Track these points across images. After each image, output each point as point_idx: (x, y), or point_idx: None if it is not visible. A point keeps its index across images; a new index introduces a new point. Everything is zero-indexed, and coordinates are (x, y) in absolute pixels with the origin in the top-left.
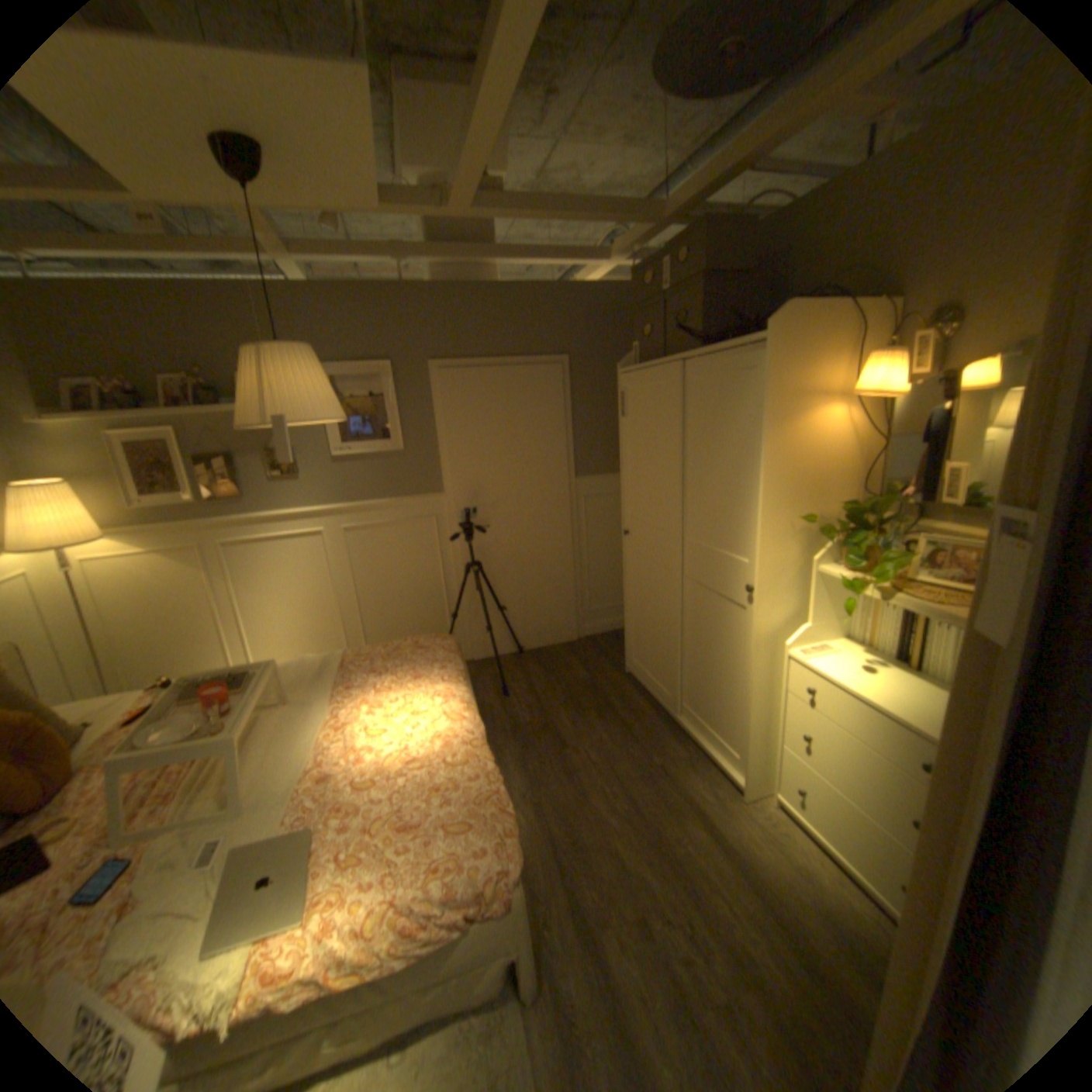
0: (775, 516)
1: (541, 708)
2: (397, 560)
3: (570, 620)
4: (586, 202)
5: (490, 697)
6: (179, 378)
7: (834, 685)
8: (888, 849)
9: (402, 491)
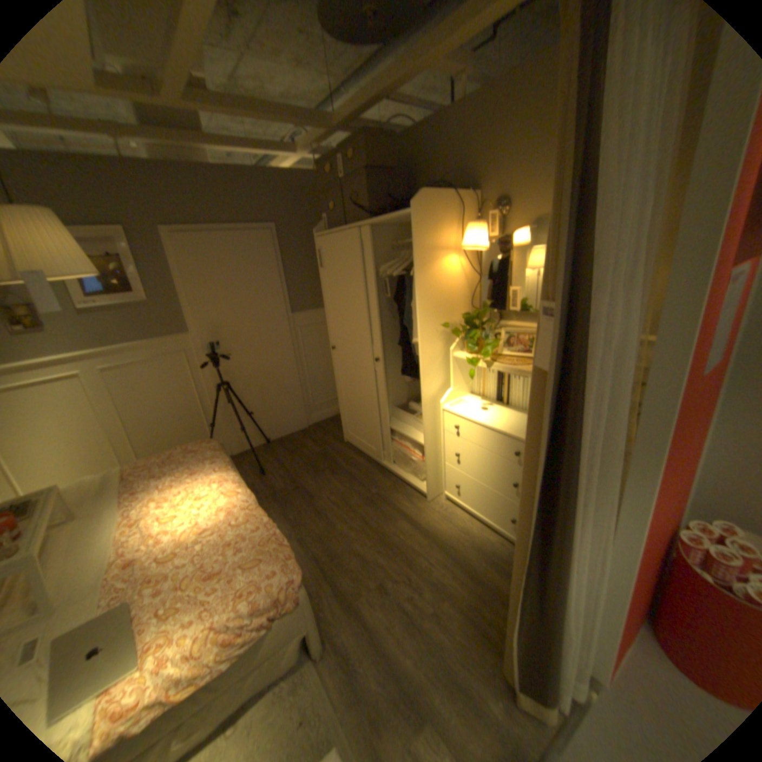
0: (427, 326)
1: (290, 477)
2: (155, 389)
3: (301, 414)
4: (276, 108)
5: (250, 478)
6: None
7: (468, 421)
8: (502, 504)
9: (151, 334)
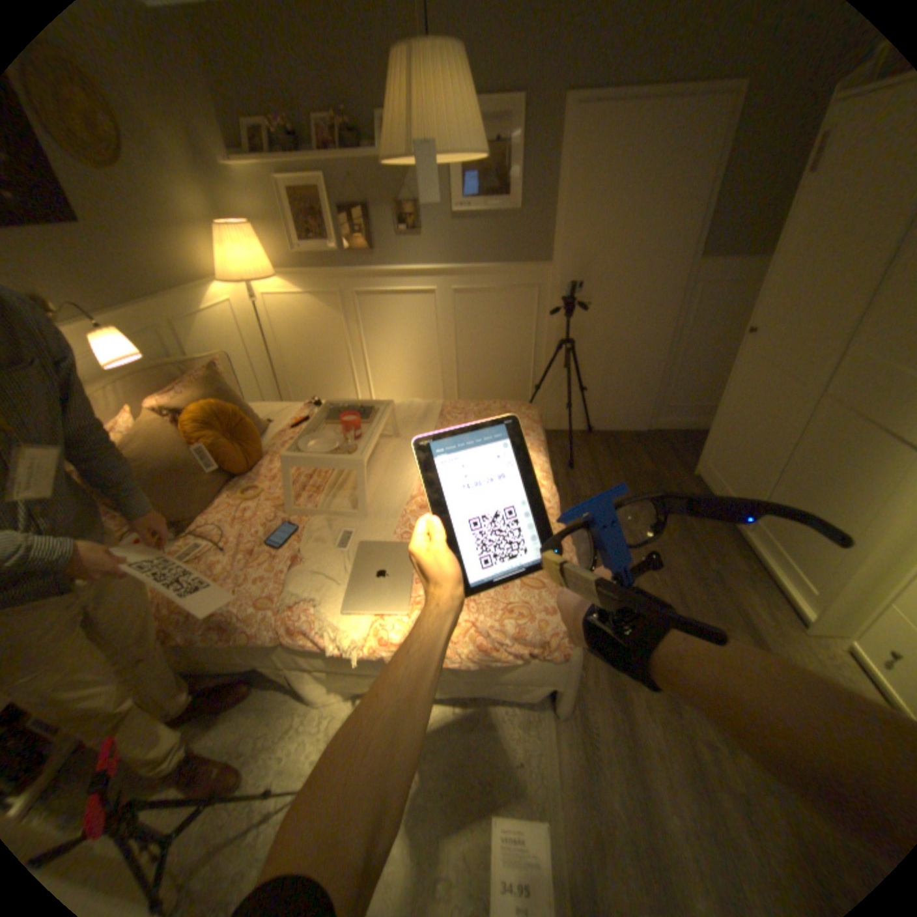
0: None
1: (603, 486)
2: (495, 326)
3: (646, 410)
4: None
5: (556, 465)
6: (327, 116)
7: None
8: None
9: (511, 255)
